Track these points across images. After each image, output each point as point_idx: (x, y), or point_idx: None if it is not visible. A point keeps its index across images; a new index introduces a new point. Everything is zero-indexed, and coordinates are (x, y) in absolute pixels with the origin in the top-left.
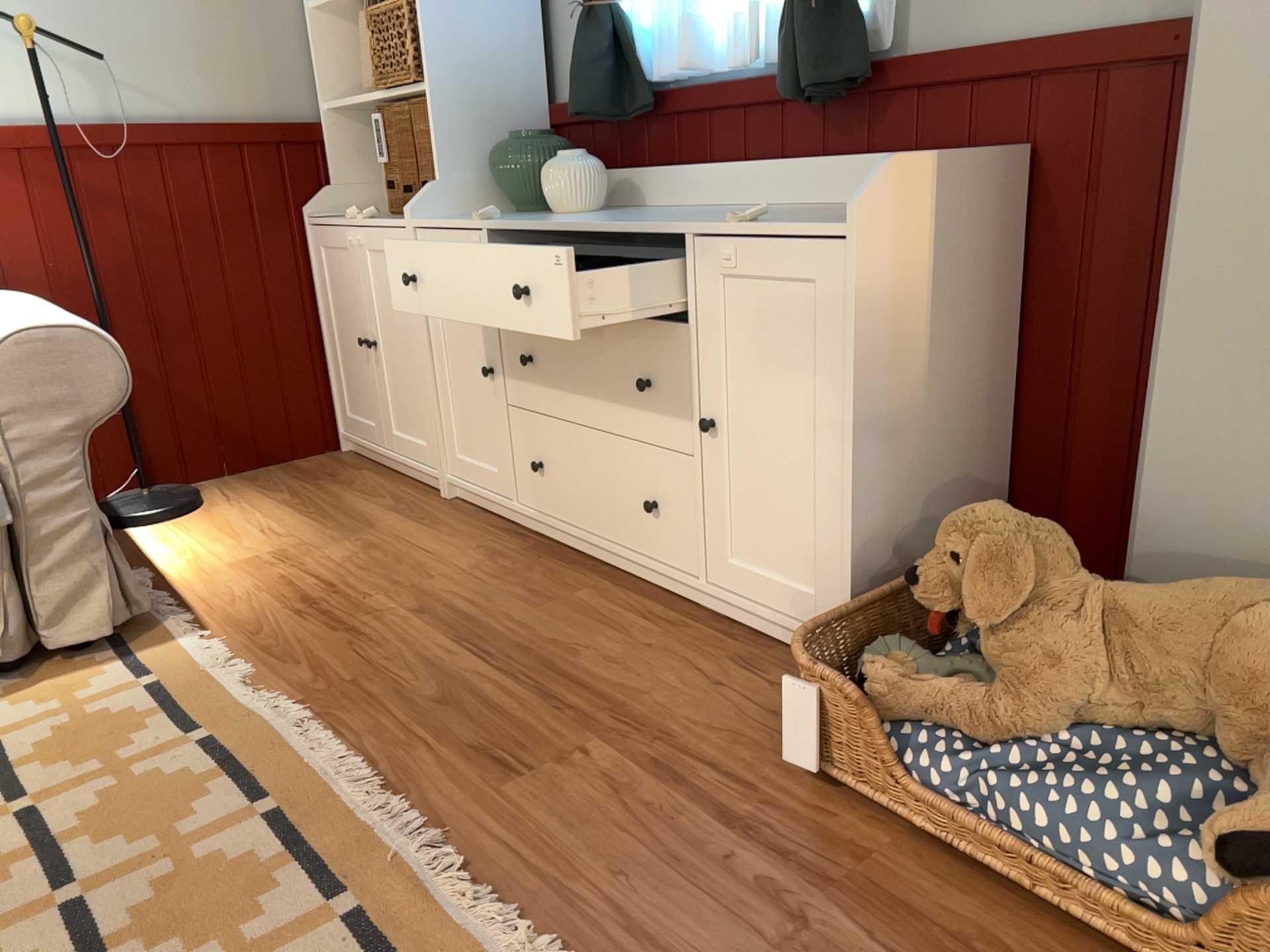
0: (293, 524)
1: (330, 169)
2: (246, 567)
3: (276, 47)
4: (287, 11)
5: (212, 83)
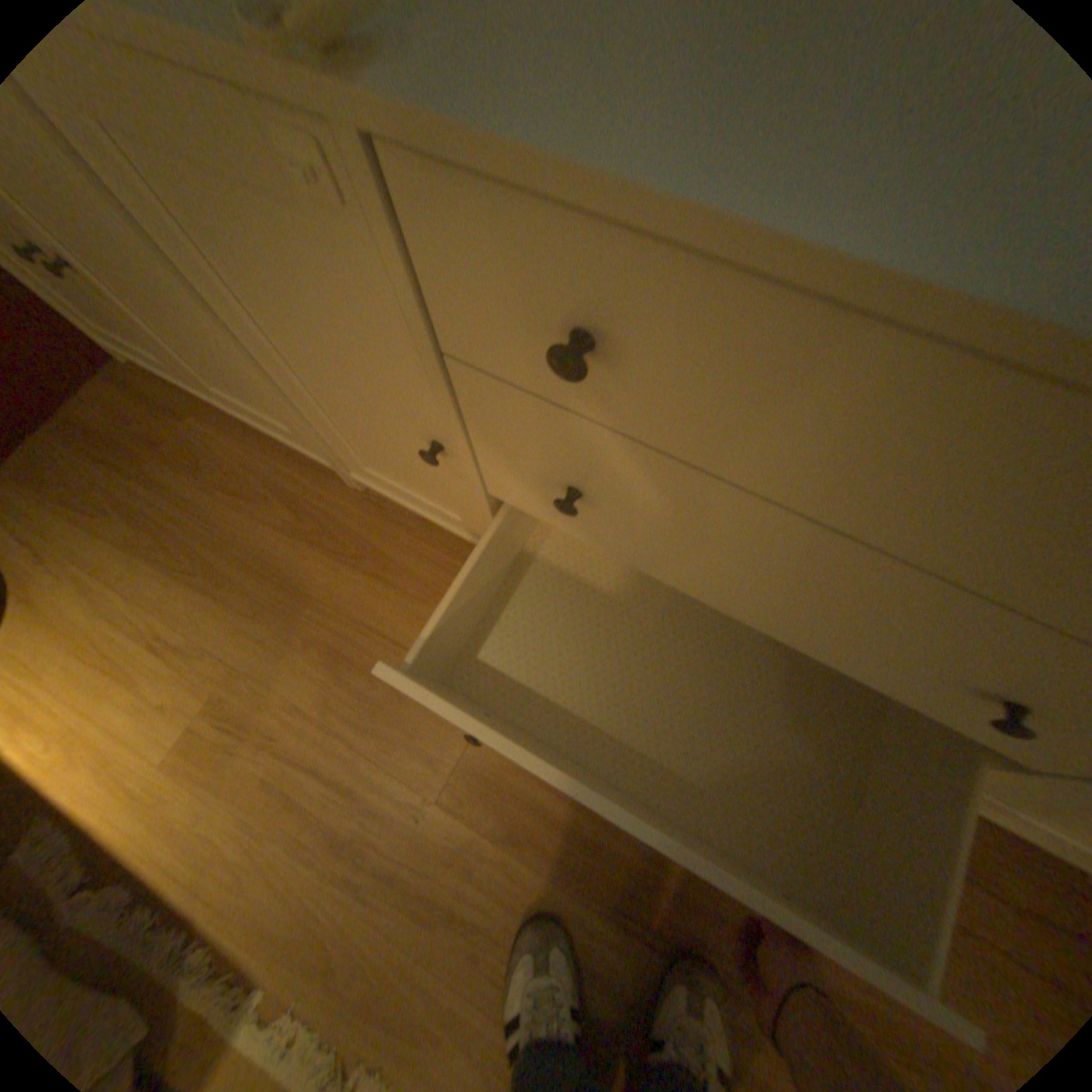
0: (181, 614)
1: None
2: (191, 770)
3: None
4: None
5: None
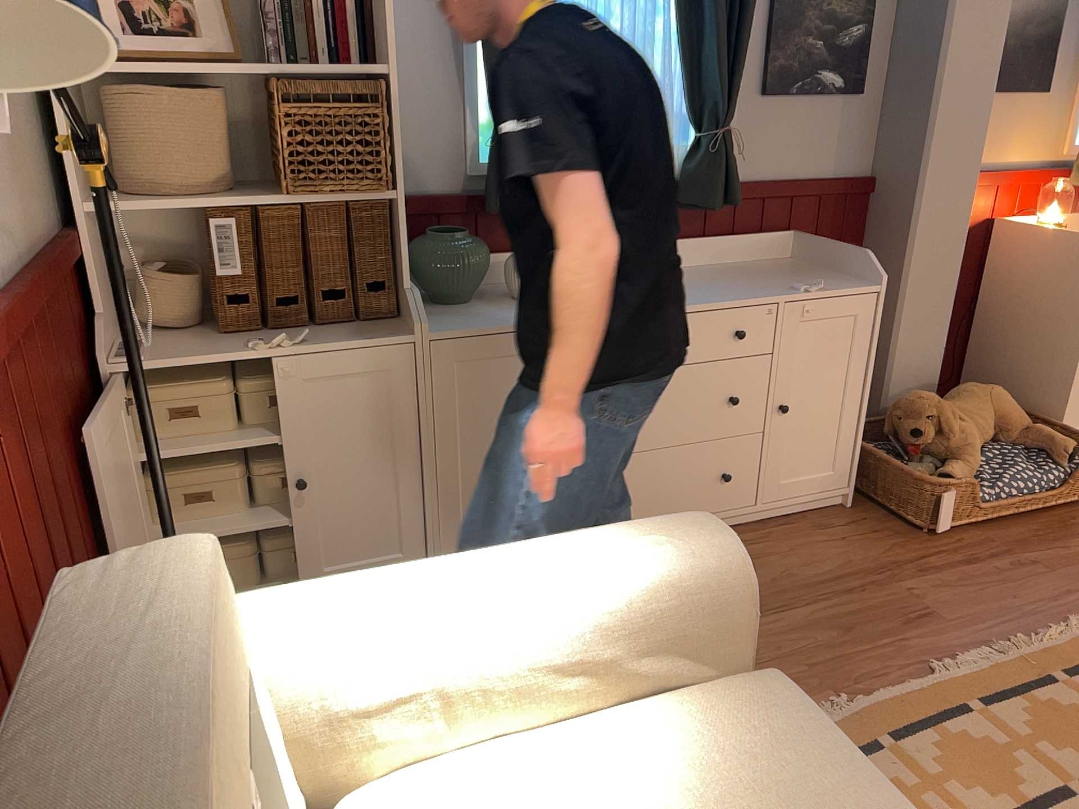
0: None
1: (89, 290)
2: None
3: (27, 124)
4: None
5: (15, 188)
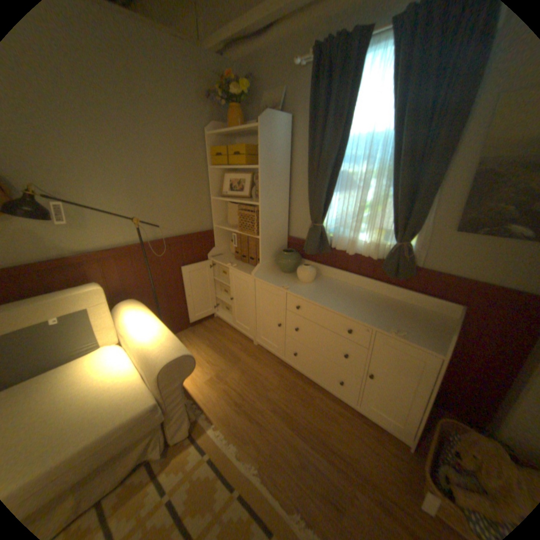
0: (215, 358)
1: (215, 241)
2: (210, 384)
3: (201, 208)
4: (205, 197)
5: (183, 221)
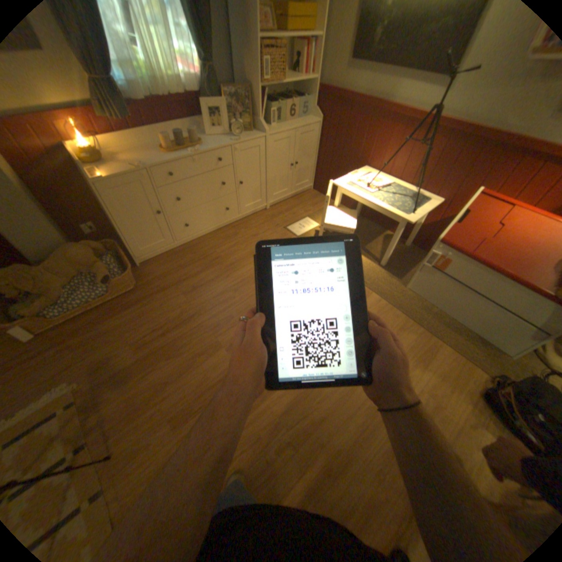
0: None
1: None
2: None
3: None
4: None
5: None
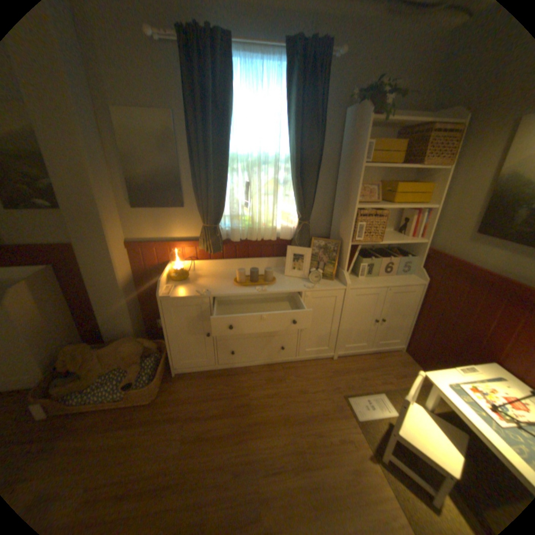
0: None
1: None
2: None
3: None
4: None
5: None
